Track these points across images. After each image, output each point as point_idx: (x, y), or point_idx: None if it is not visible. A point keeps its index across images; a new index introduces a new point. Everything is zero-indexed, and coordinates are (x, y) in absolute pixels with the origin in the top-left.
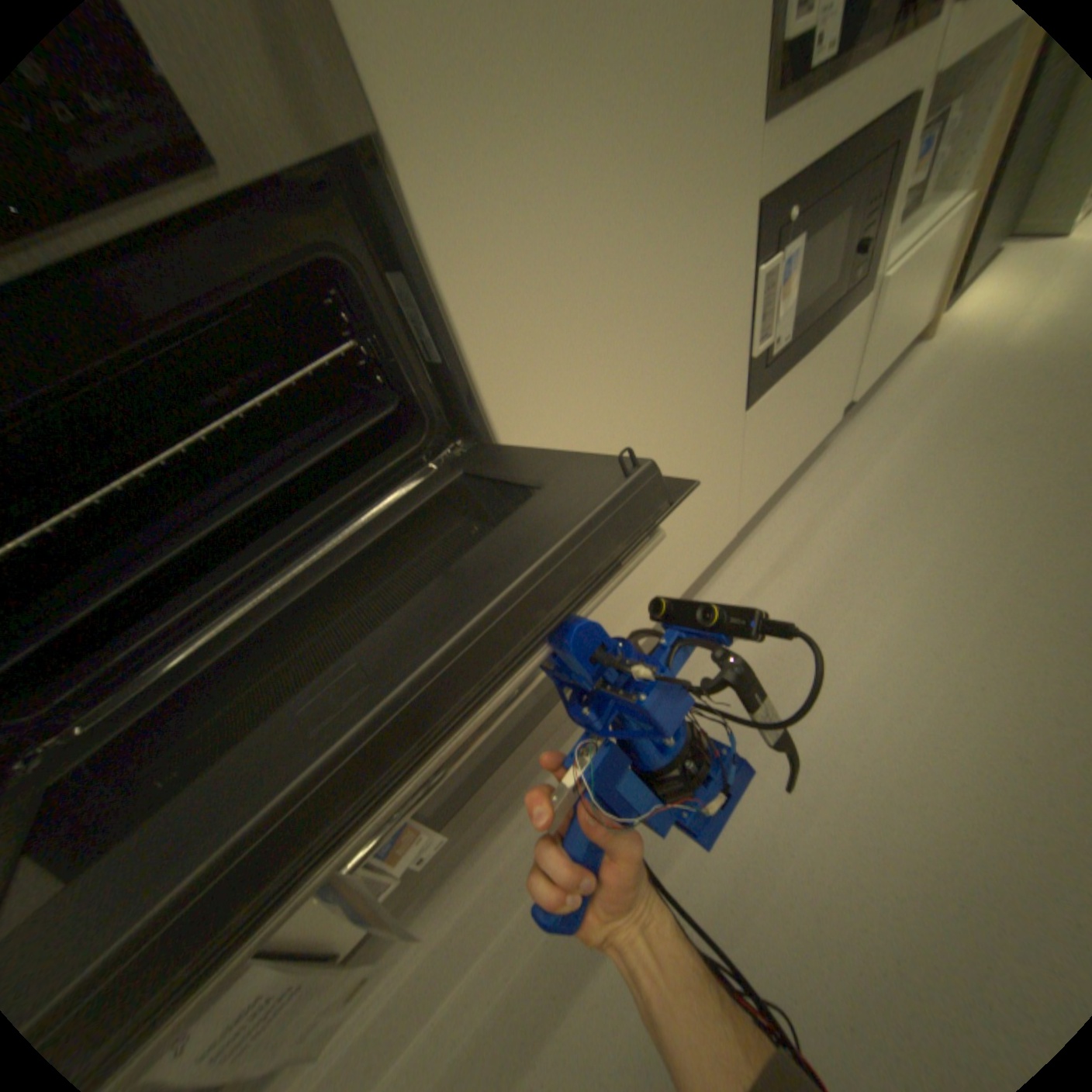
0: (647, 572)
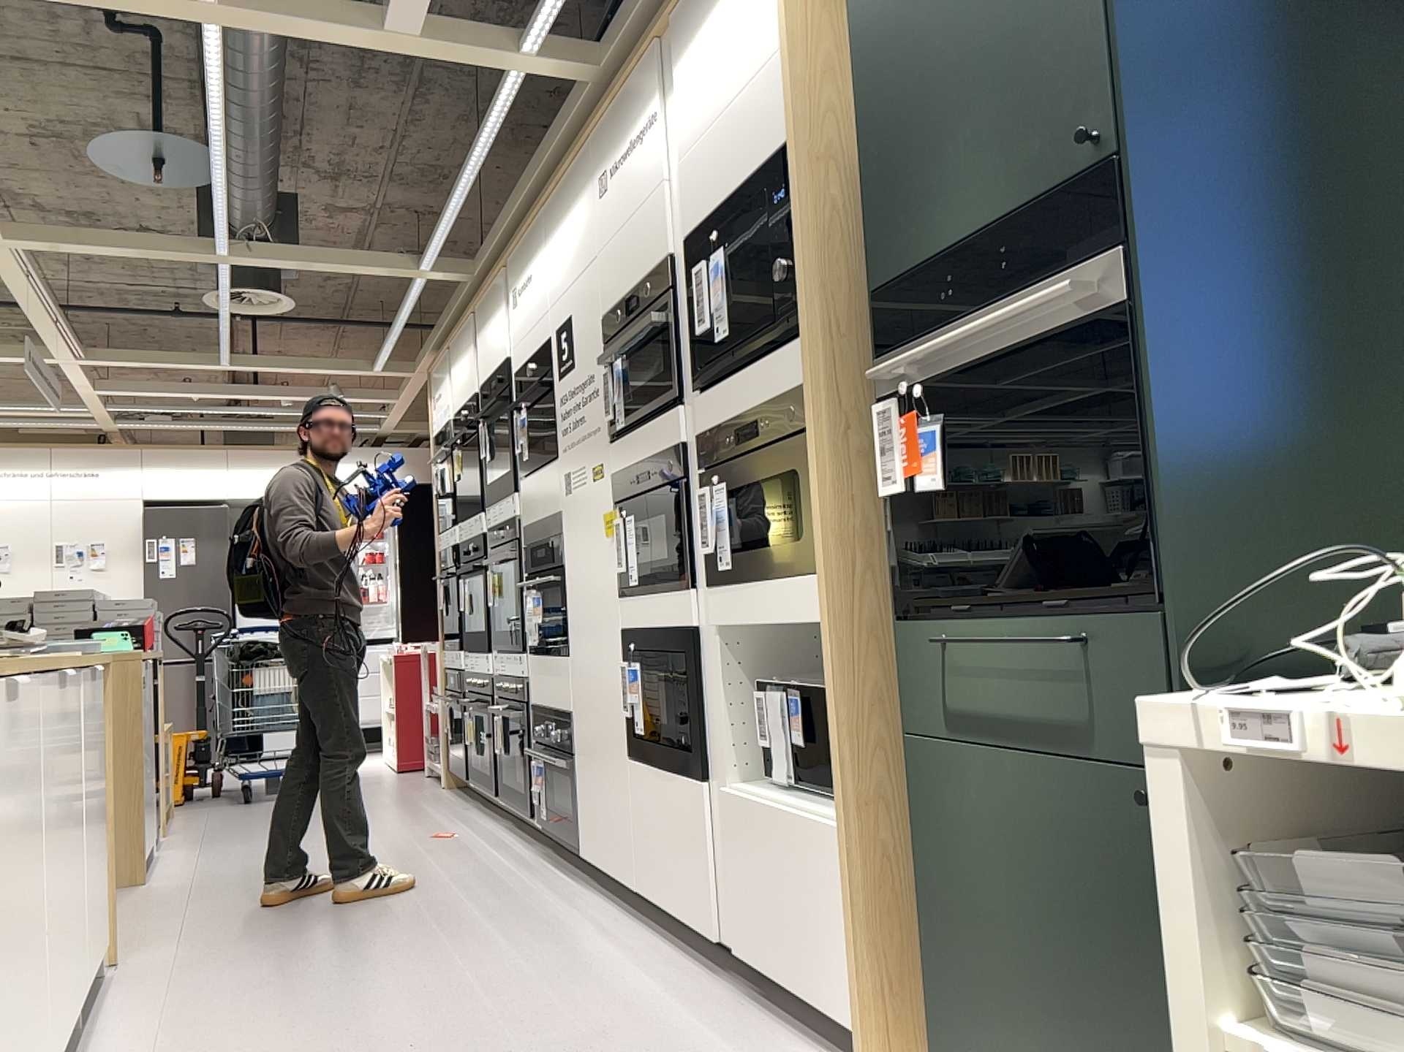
0: (596, 806)
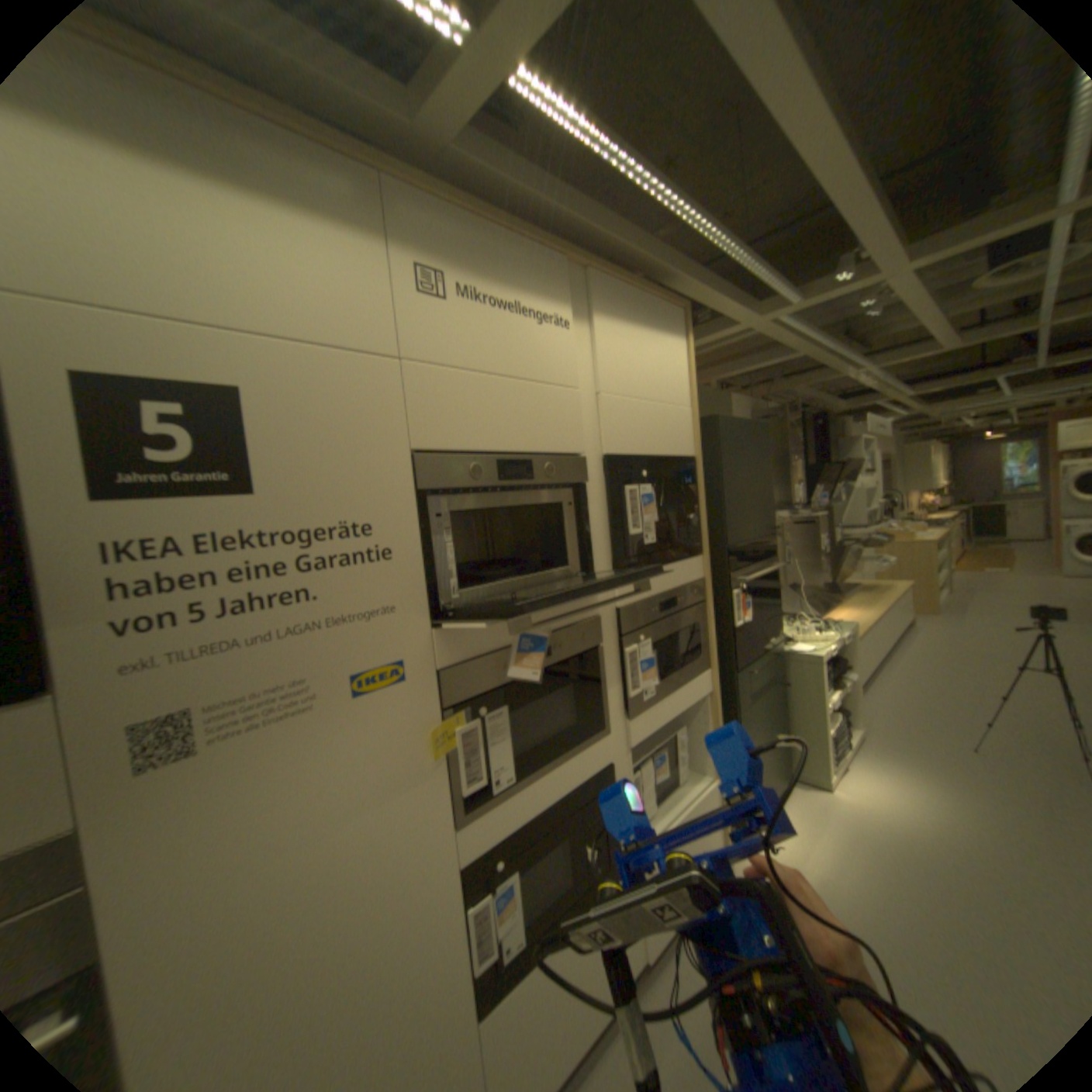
0: None
